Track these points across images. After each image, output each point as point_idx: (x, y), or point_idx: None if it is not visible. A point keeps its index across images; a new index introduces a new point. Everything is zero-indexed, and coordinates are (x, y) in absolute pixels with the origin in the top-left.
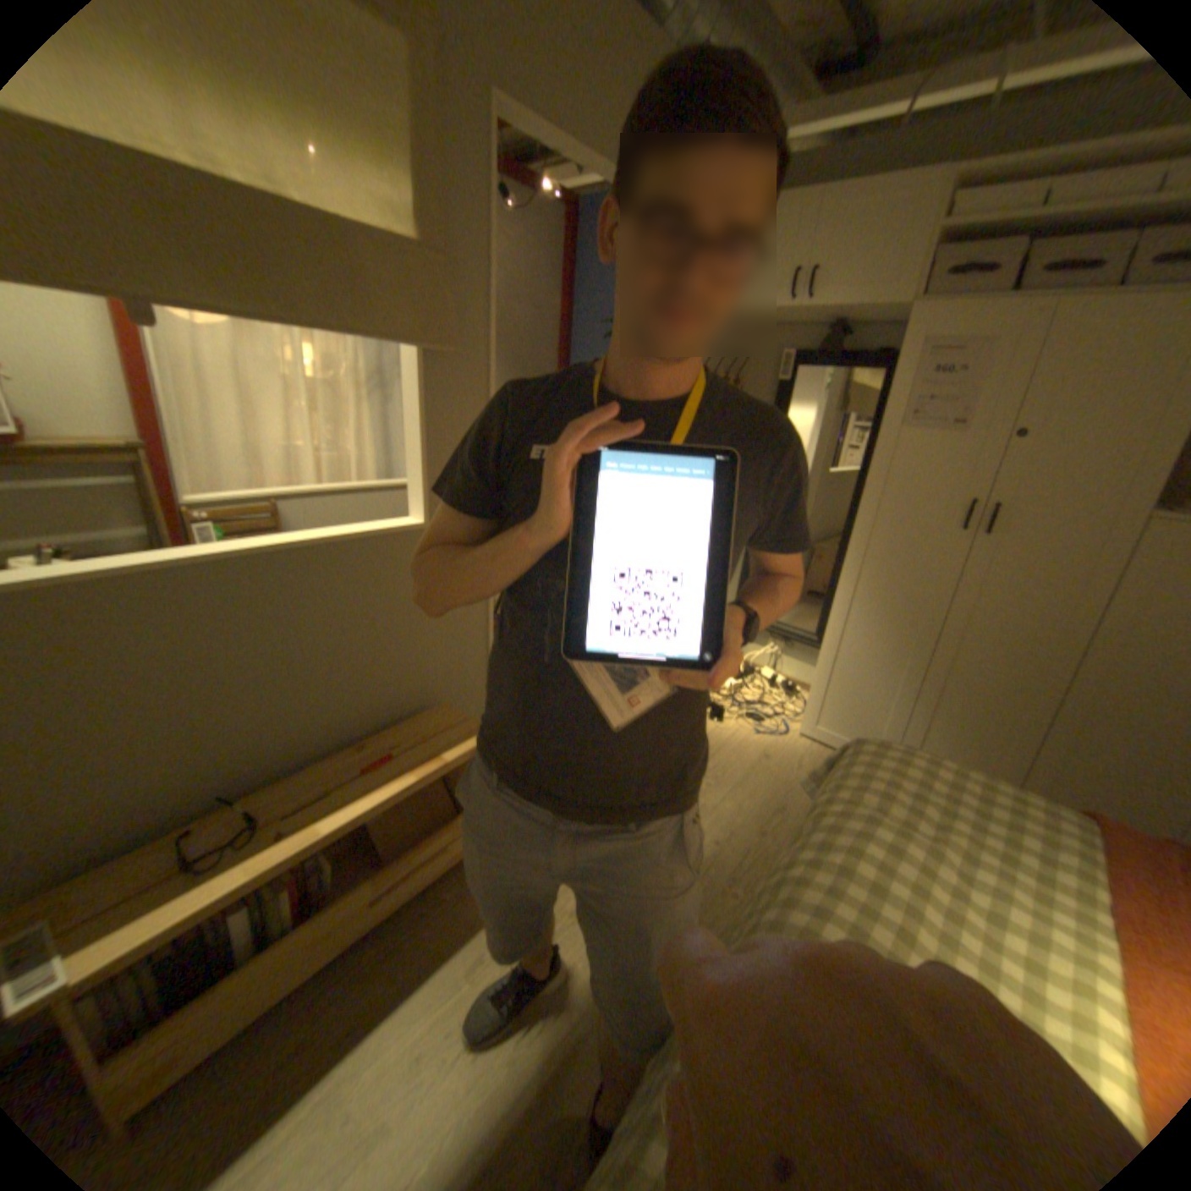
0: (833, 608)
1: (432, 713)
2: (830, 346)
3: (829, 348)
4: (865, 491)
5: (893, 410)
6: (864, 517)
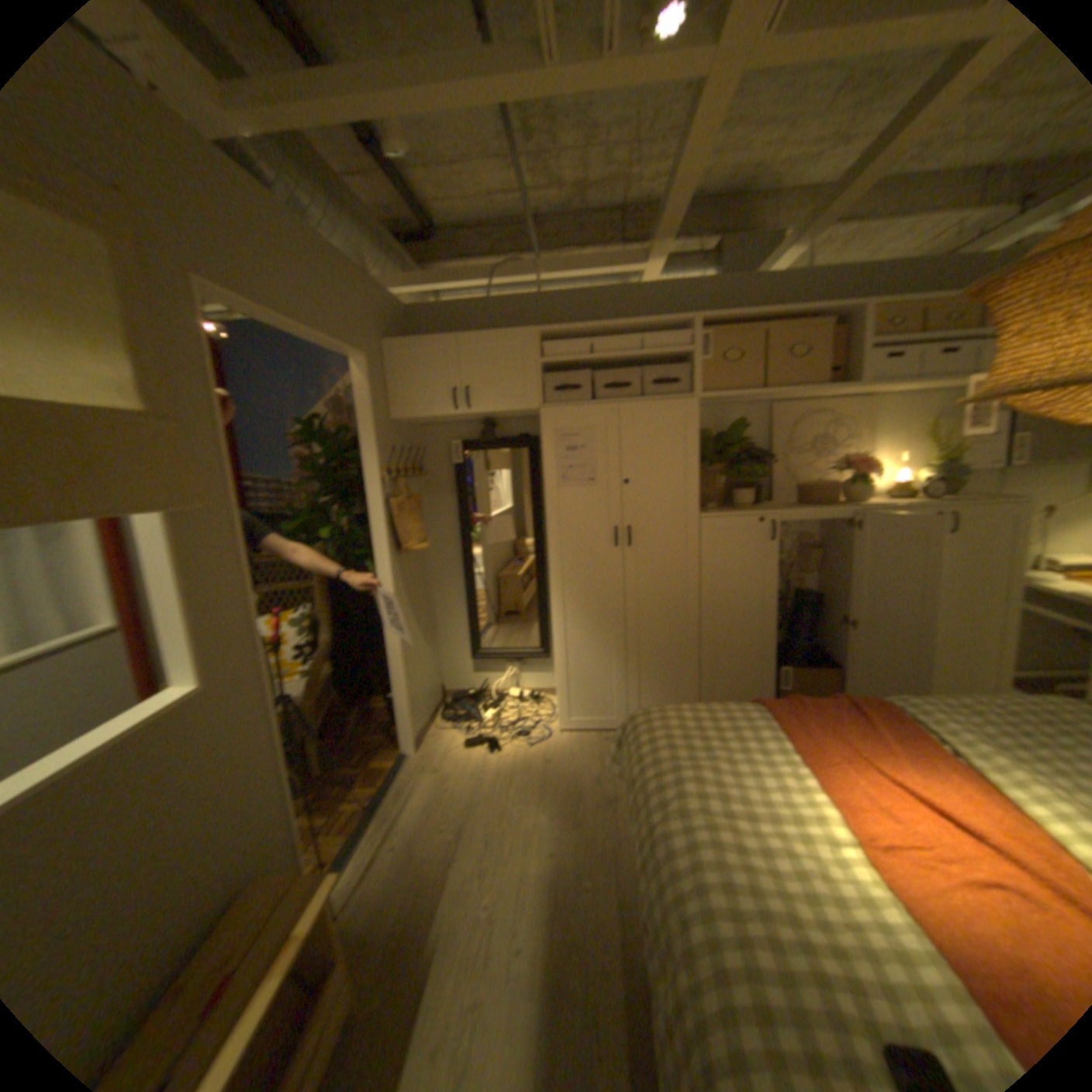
0: (552, 627)
1: (246, 900)
2: (483, 439)
3: (483, 440)
4: (547, 538)
5: (548, 481)
6: (552, 556)
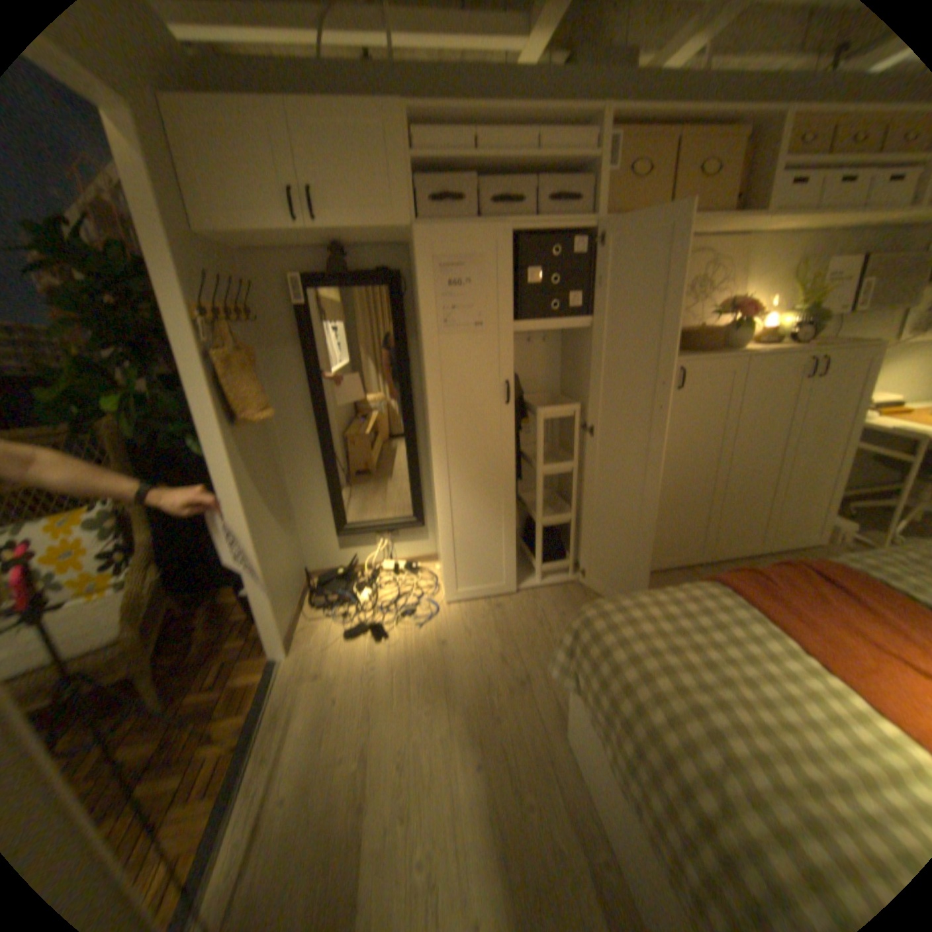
0: (437, 498)
1: None
2: (330, 272)
3: (330, 274)
4: (428, 397)
5: (427, 325)
6: (435, 418)
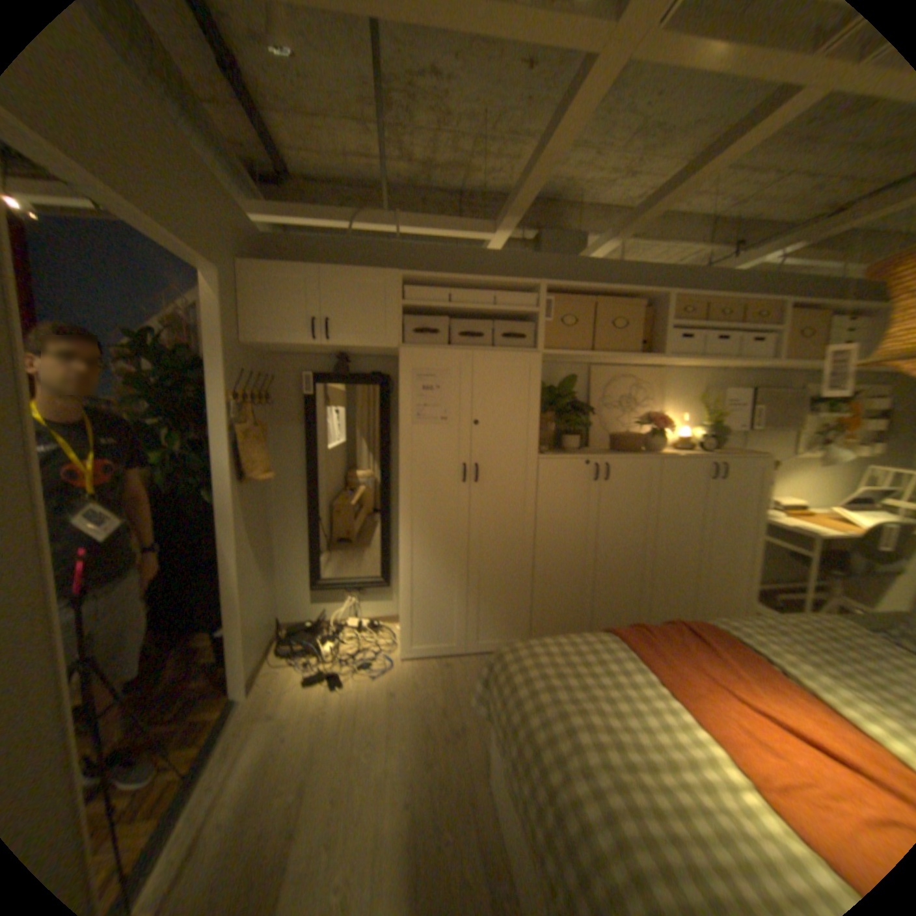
0: (400, 556)
1: None
2: (336, 371)
3: (335, 373)
4: (400, 470)
5: (404, 416)
6: (404, 488)
